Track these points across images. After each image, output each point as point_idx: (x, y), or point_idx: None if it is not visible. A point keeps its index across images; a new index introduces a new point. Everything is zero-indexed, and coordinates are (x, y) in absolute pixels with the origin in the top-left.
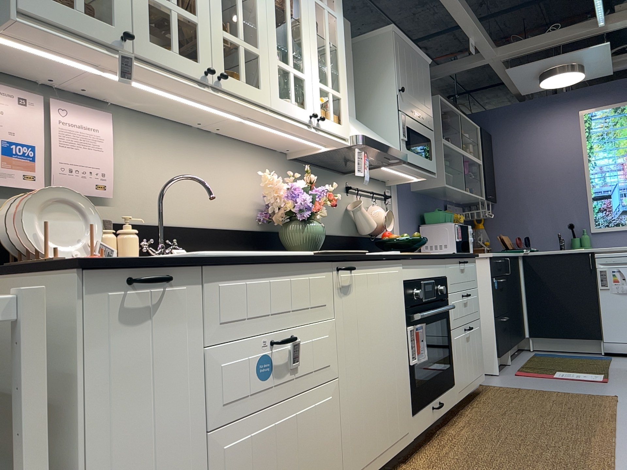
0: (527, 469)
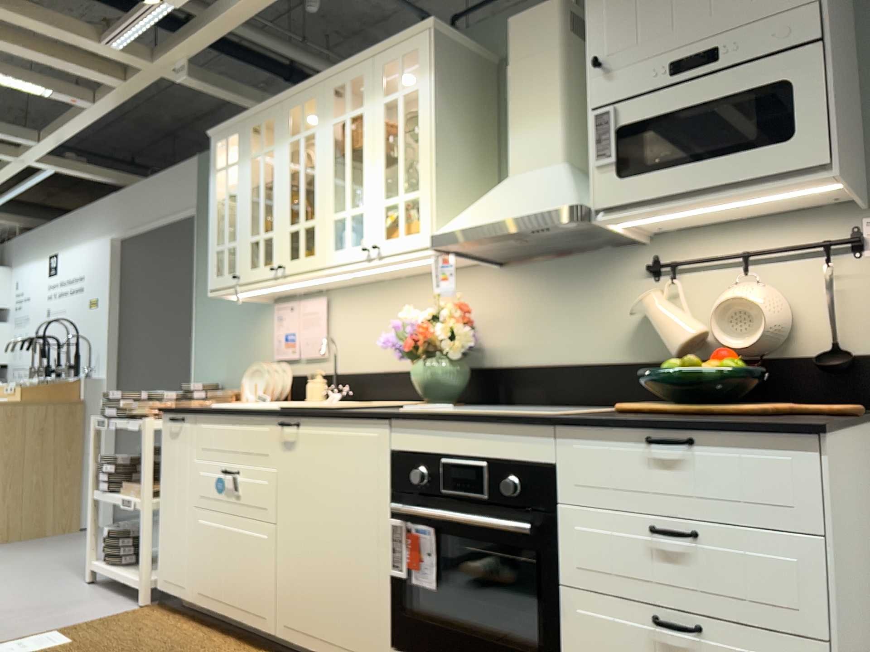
0: None
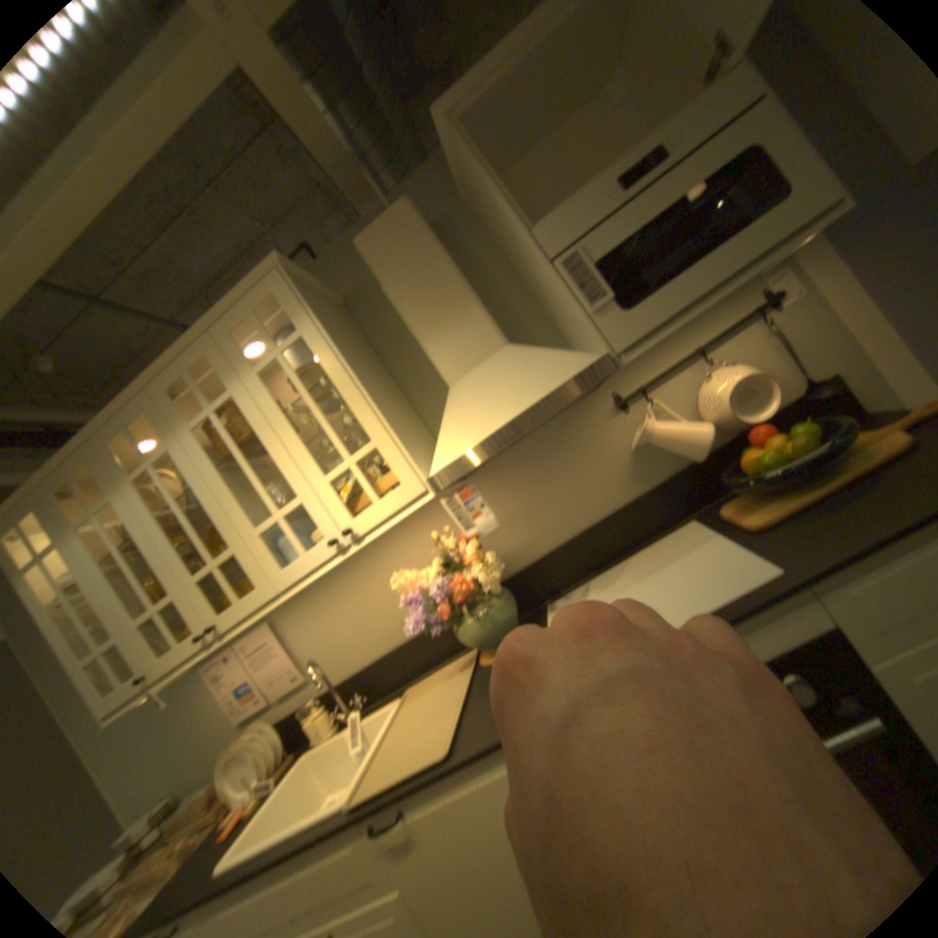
0: None
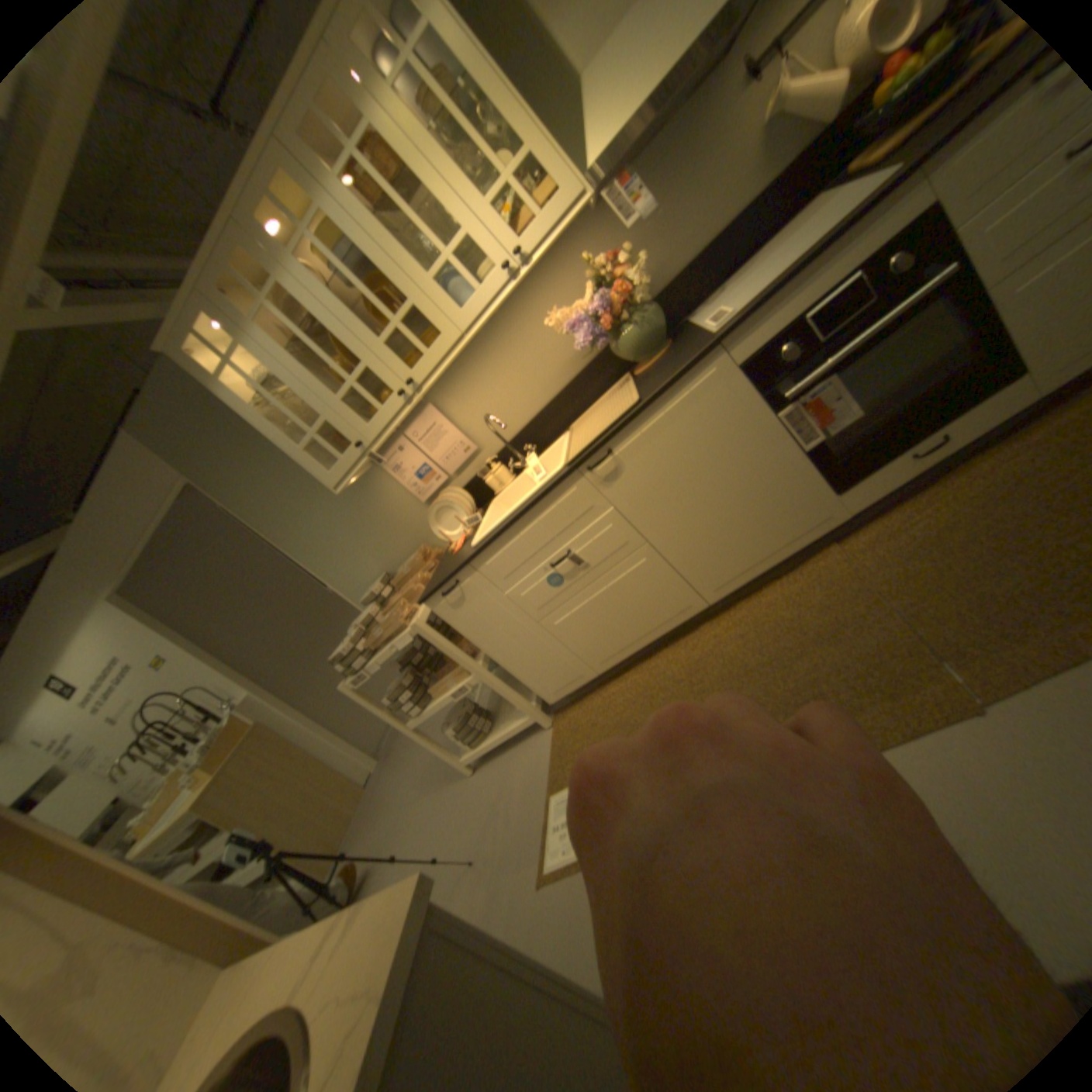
0: (984, 583)
